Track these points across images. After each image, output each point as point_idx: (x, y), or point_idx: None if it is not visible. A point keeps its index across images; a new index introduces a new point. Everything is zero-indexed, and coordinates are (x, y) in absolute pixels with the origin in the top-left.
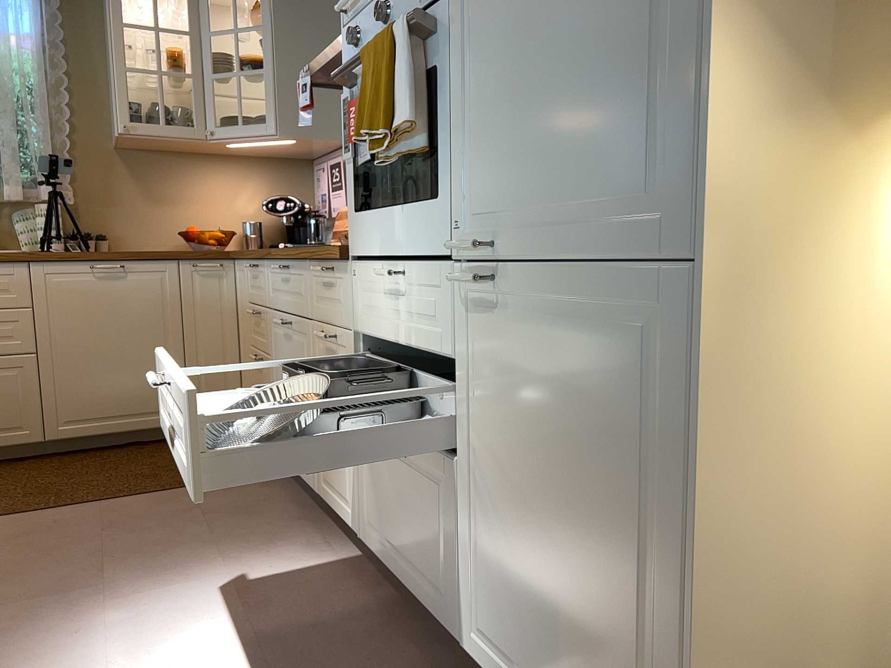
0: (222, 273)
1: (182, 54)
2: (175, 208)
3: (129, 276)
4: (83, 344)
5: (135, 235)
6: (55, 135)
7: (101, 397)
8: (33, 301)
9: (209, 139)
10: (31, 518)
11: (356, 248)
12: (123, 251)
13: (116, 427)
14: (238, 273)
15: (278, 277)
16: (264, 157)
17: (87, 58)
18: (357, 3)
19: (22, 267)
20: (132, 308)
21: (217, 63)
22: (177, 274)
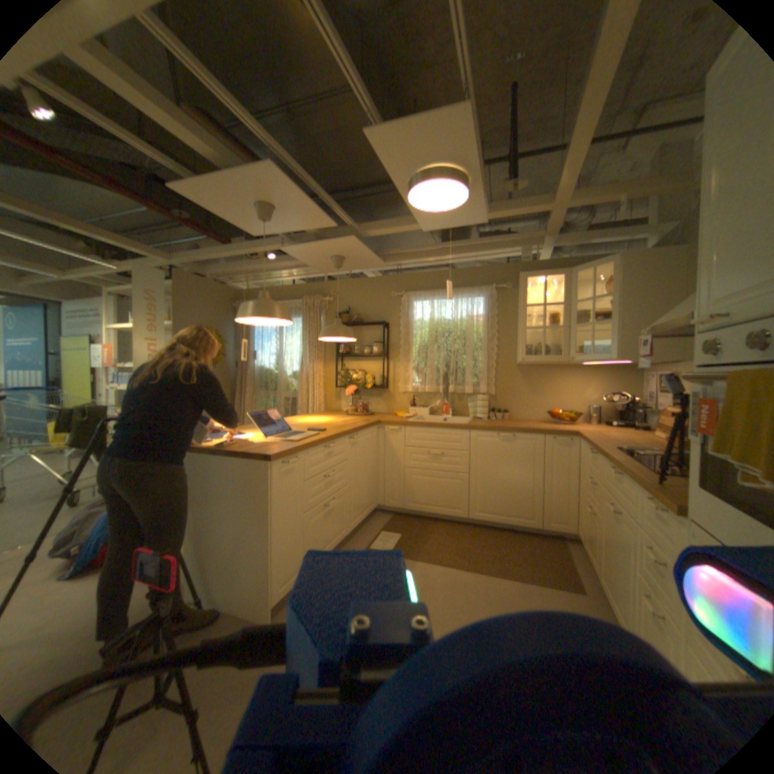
0: (571, 444)
1: (558, 314)
2: (546, 396)
3: (516, 440)
4: (490, 473)
5: (523, 410)
6: (489, 361)
7: (496, 503)
8: (469, 448)
9: (570, 362)
10: (455, 572)
11: (693, 516)
12: (516, 418)
13: (502, 520)
14: (582, 447)
15: (611, 474)
16: (606, 366)
17: (507, 321)
18: (711, 321)
19: (466, 432)
20: (516, 458)
21: (579, 317)
22: (543, 442)
